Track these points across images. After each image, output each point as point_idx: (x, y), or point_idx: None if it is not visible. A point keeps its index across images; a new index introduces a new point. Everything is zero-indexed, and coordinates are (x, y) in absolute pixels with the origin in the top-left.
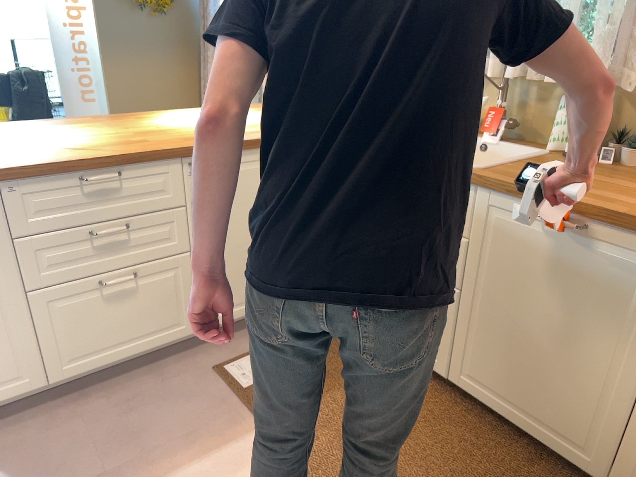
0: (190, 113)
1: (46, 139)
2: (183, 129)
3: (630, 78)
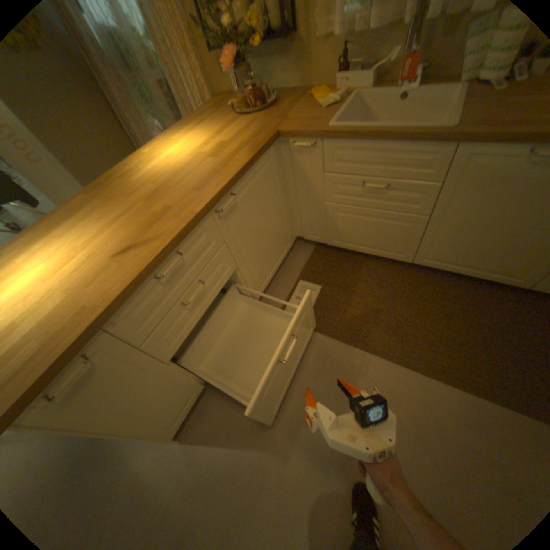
0: (152, 151)
1: (78, 246)
2: (175, 176)
3: None
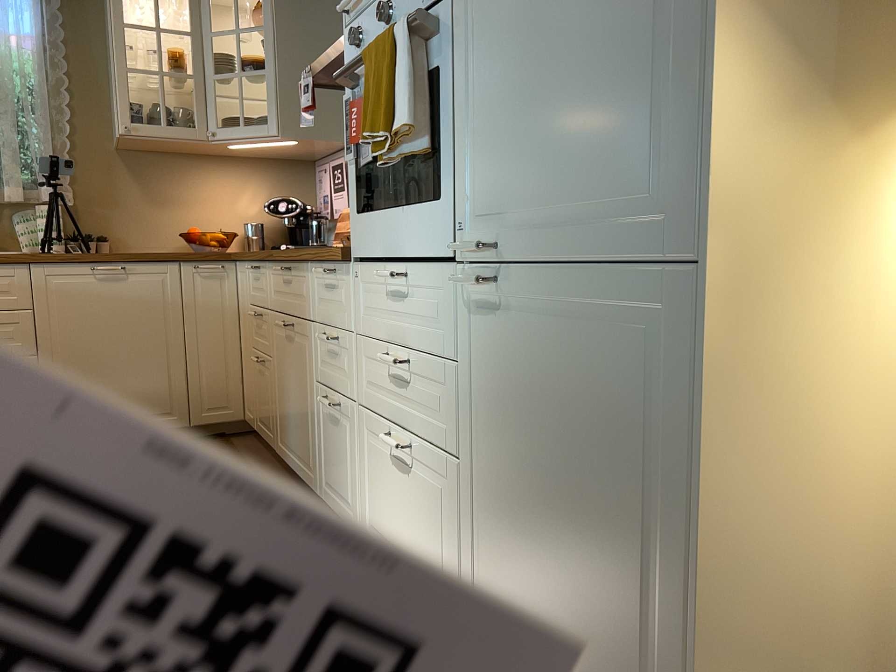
0: None
1: None
2: None
3: (71, 196)
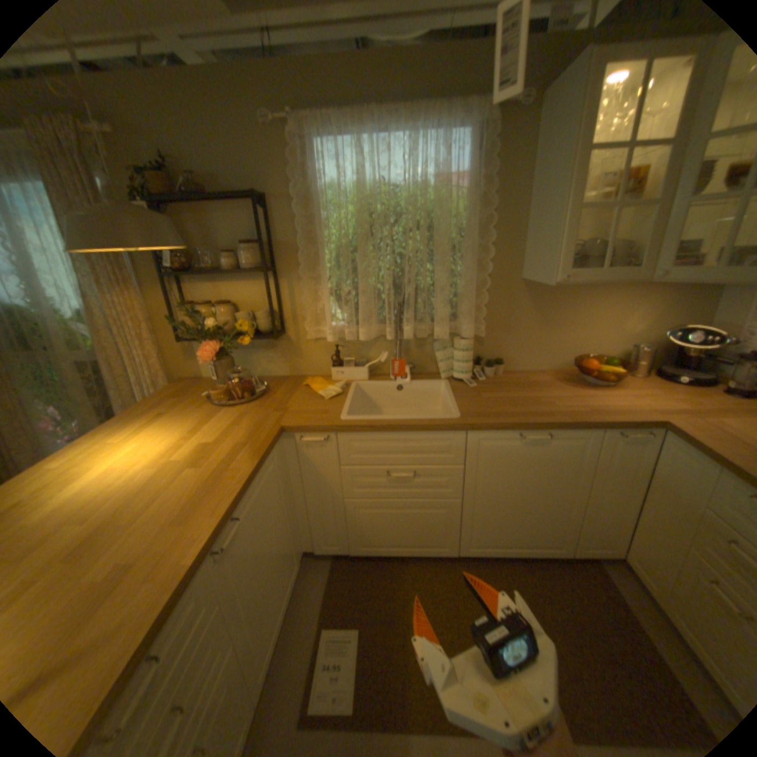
0: (69, 464)
1: None
2: (128, 504)
3: (482, 328)
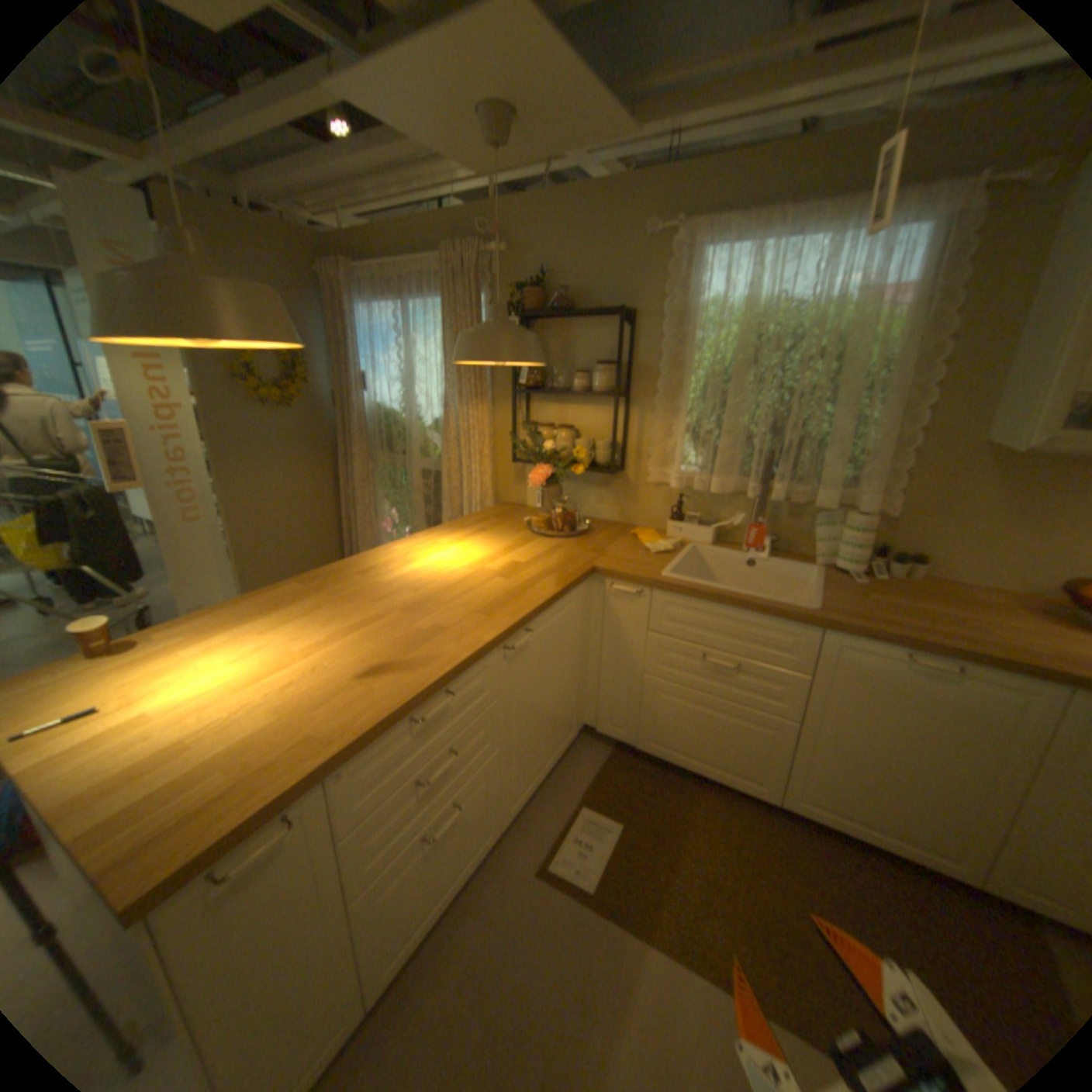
0: (409, 551)
1: (295, 652)
2: (448, 589)
3: (897, 504)
